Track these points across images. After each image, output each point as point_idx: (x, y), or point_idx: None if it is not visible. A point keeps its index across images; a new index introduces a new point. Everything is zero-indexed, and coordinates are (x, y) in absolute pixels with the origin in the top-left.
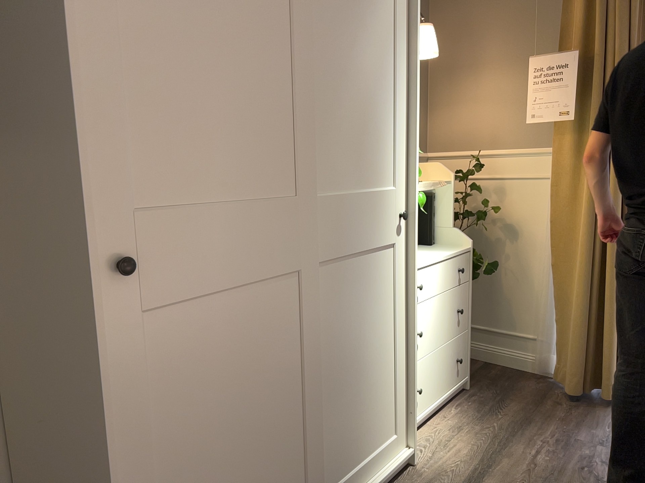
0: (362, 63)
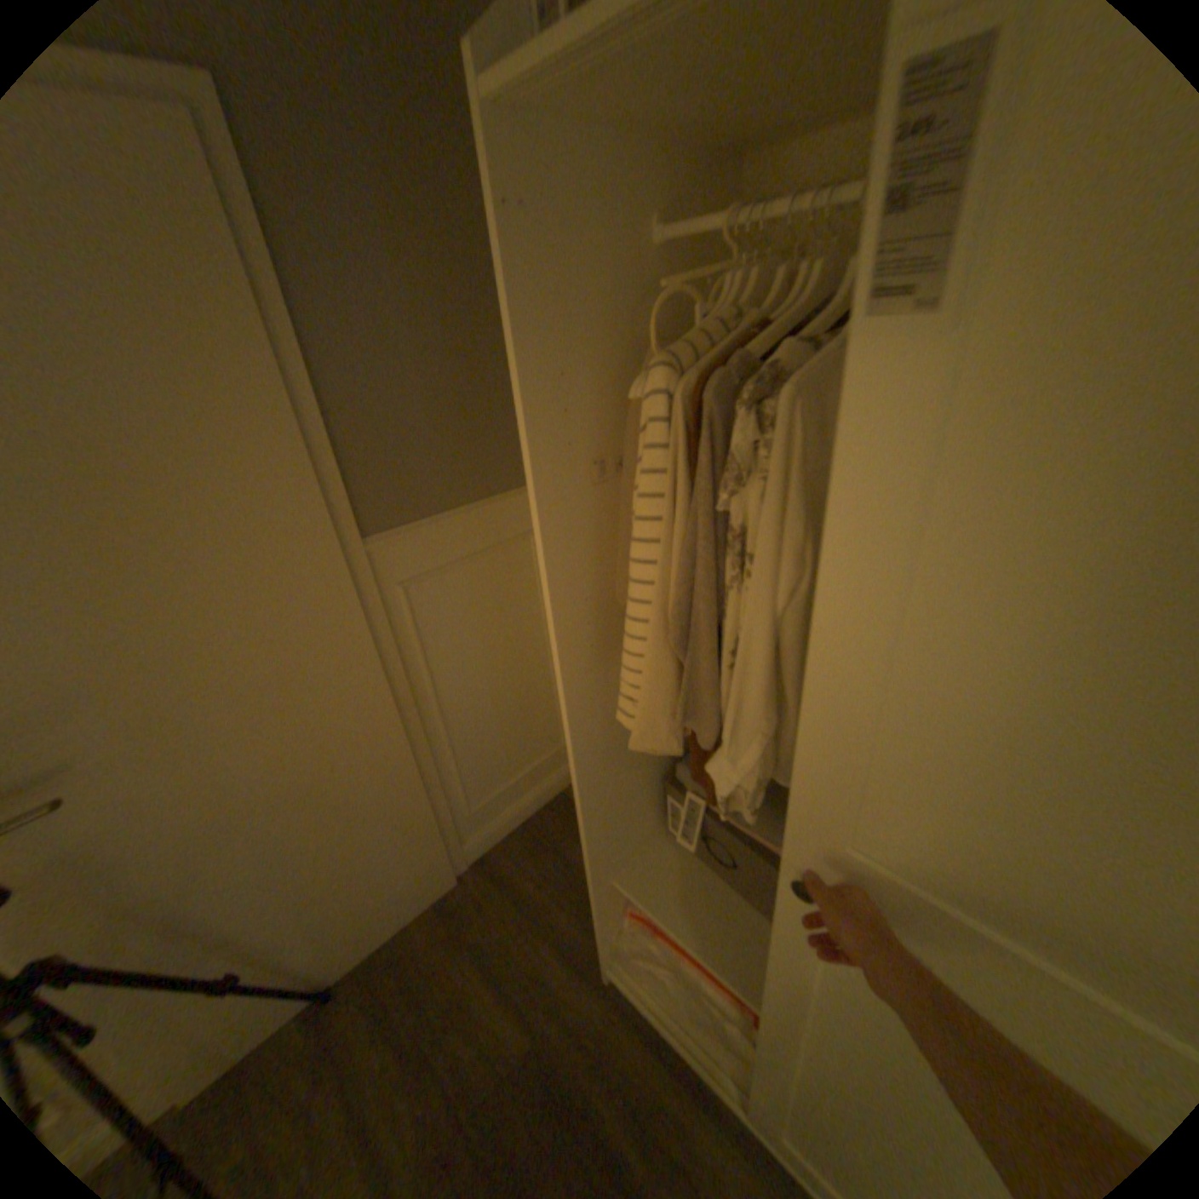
0: None
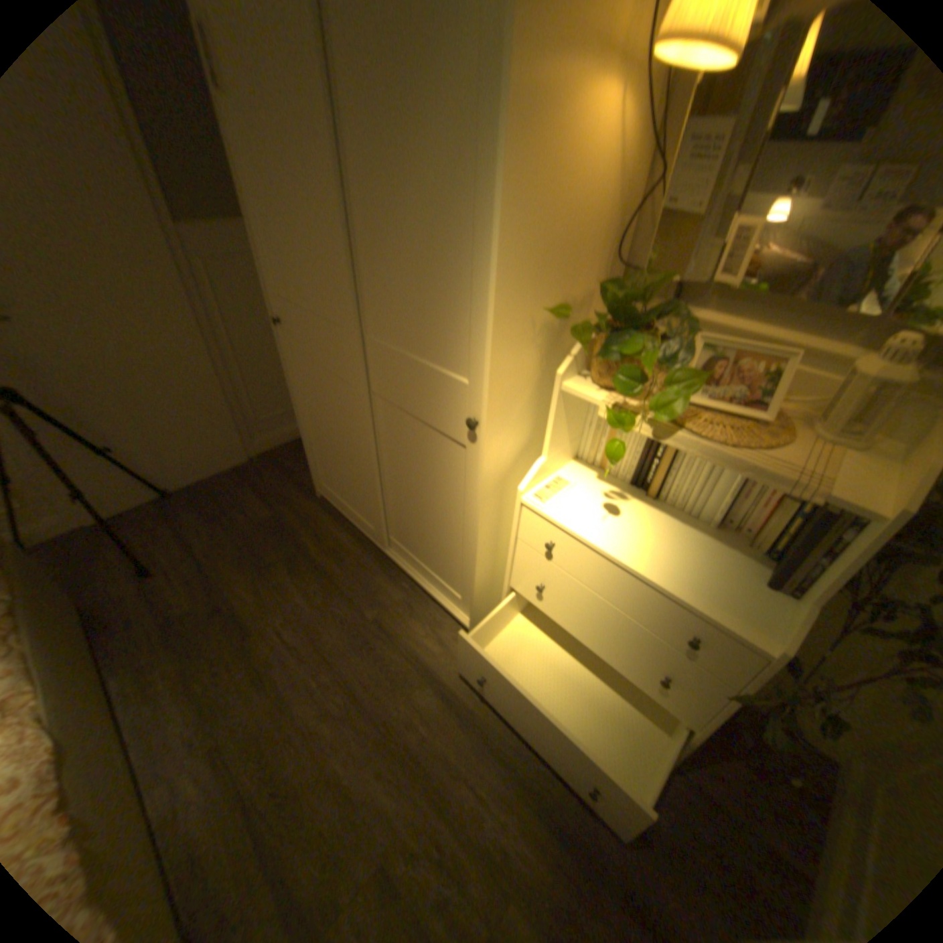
0: (413, 176)
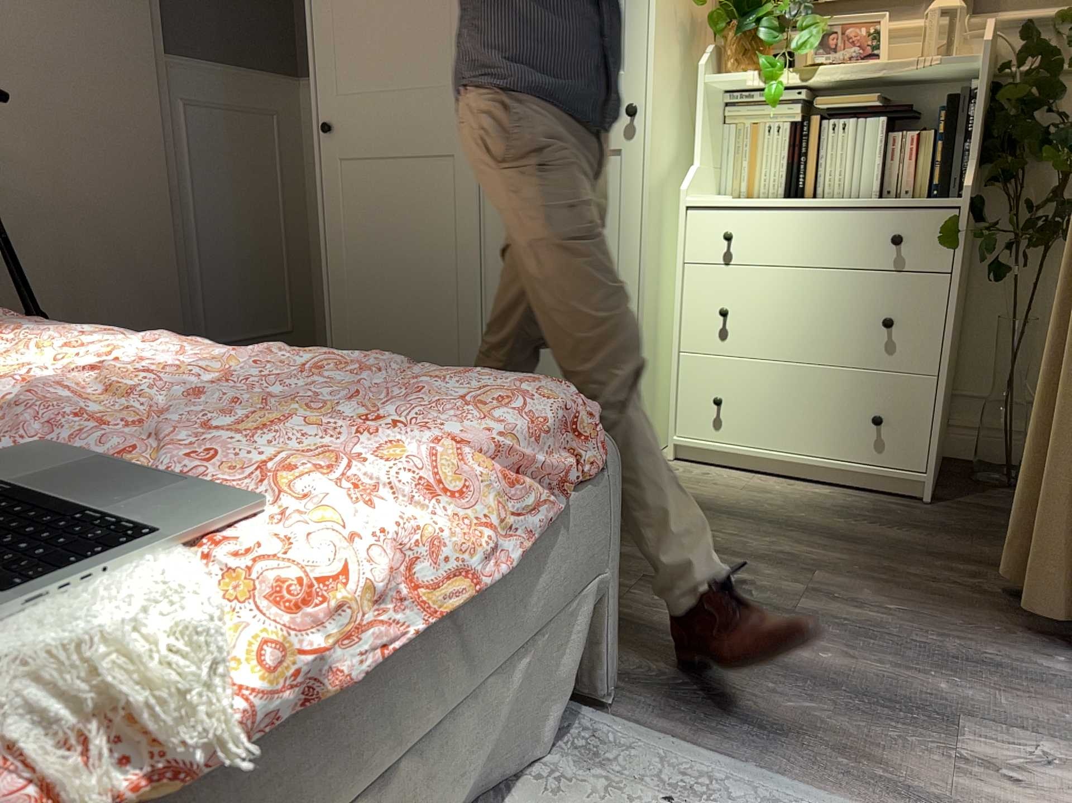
0: None
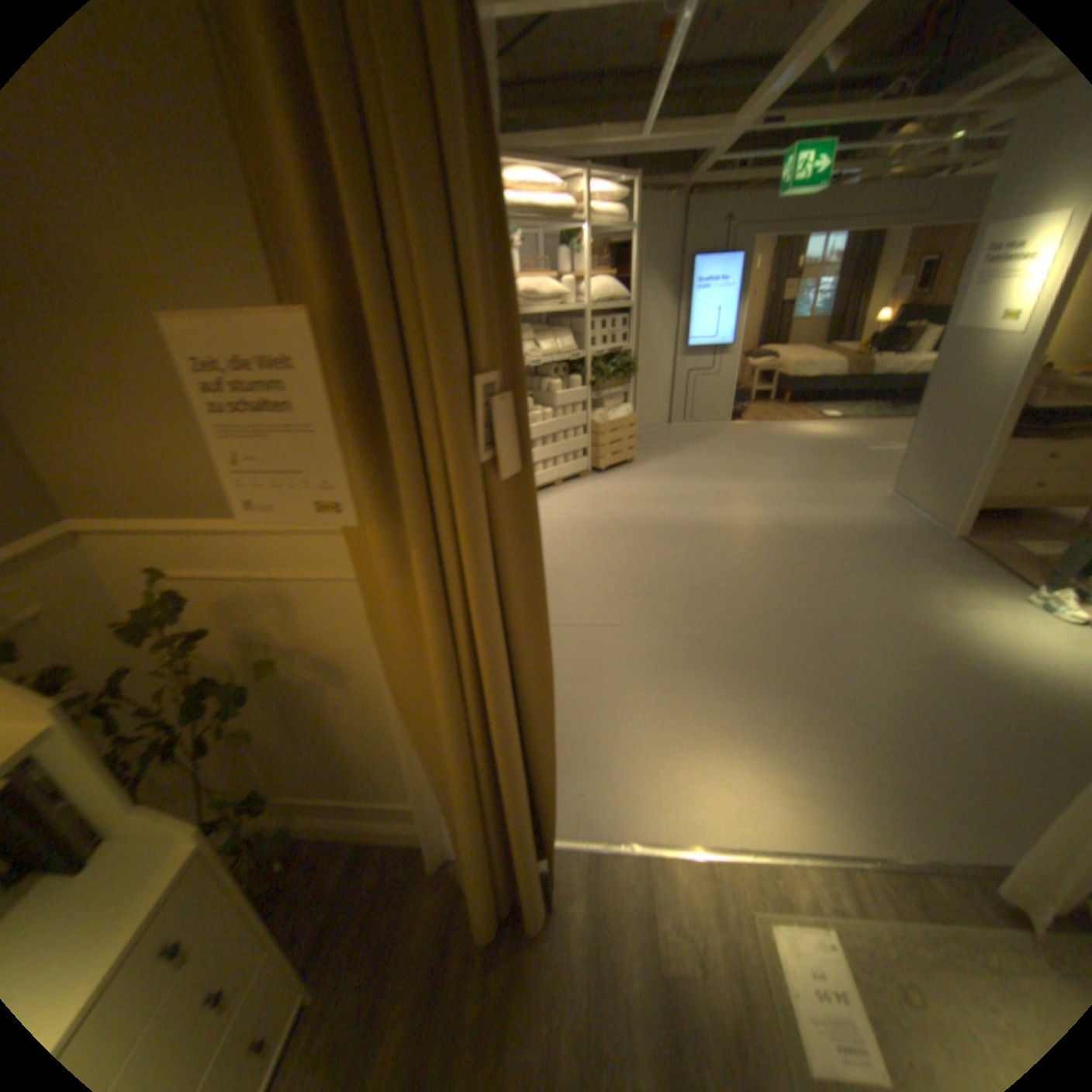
0: None
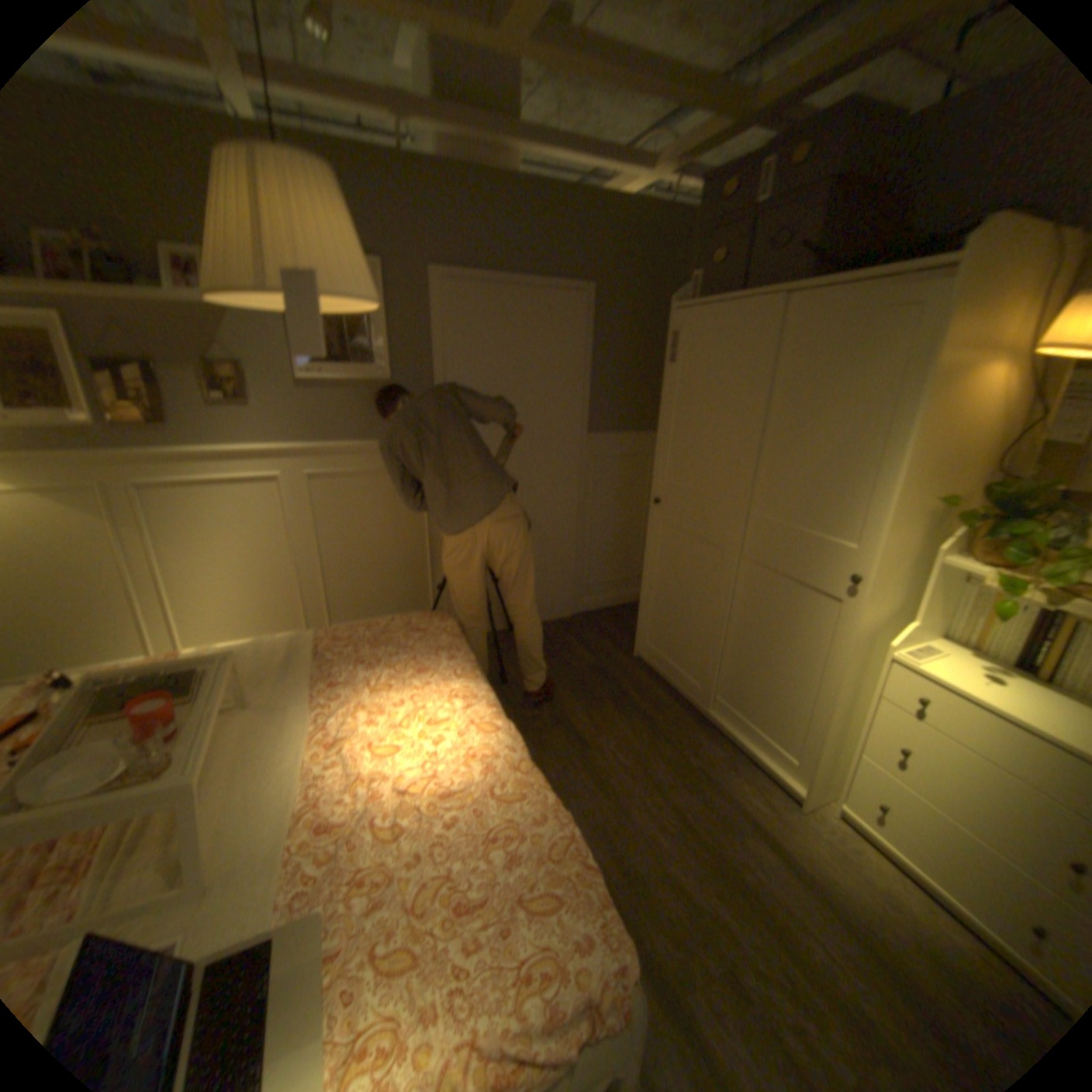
0: (836, 414)
